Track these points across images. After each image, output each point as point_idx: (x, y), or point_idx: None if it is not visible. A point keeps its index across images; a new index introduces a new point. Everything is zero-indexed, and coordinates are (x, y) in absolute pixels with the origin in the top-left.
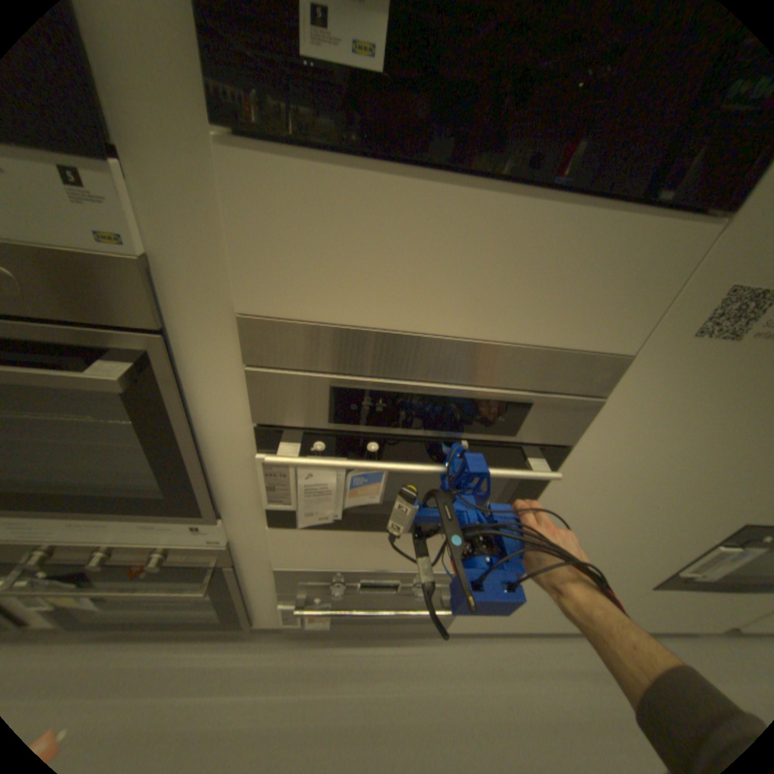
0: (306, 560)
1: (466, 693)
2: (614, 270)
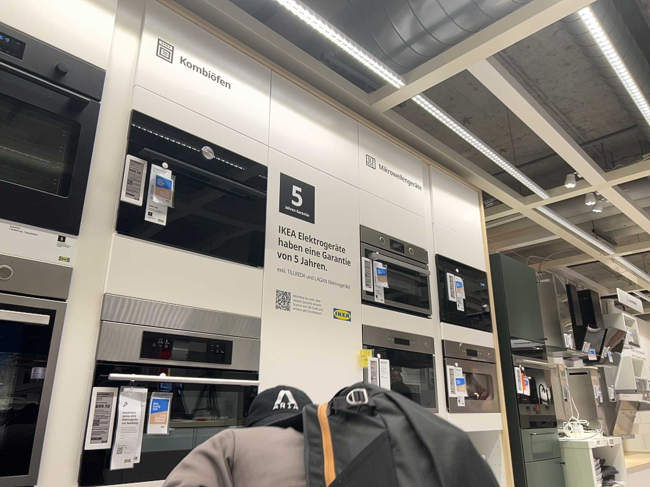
0: None
1: None
2: (243, 280)
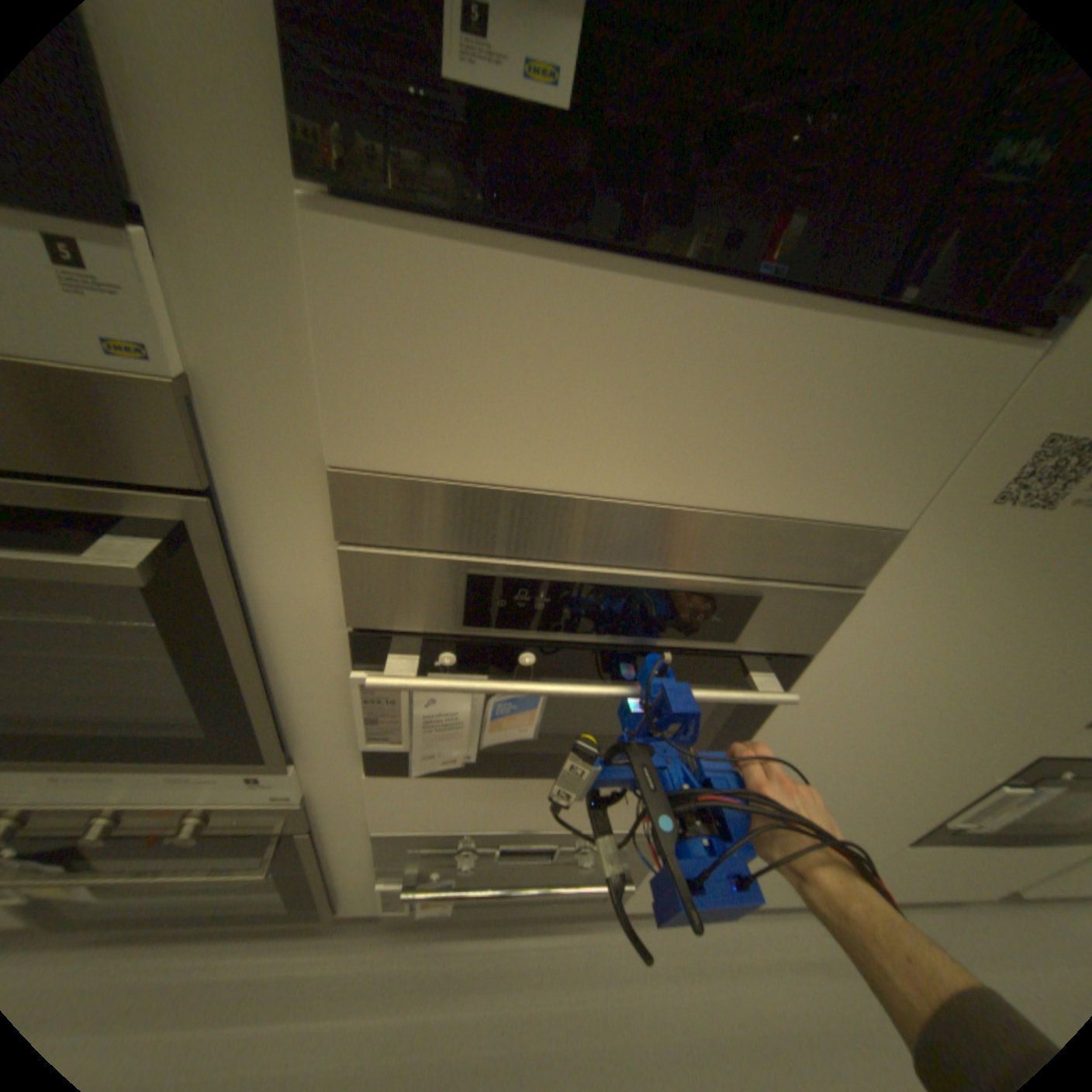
0: (421, 820)
1: (648, 1000)
2: (889, 411)
